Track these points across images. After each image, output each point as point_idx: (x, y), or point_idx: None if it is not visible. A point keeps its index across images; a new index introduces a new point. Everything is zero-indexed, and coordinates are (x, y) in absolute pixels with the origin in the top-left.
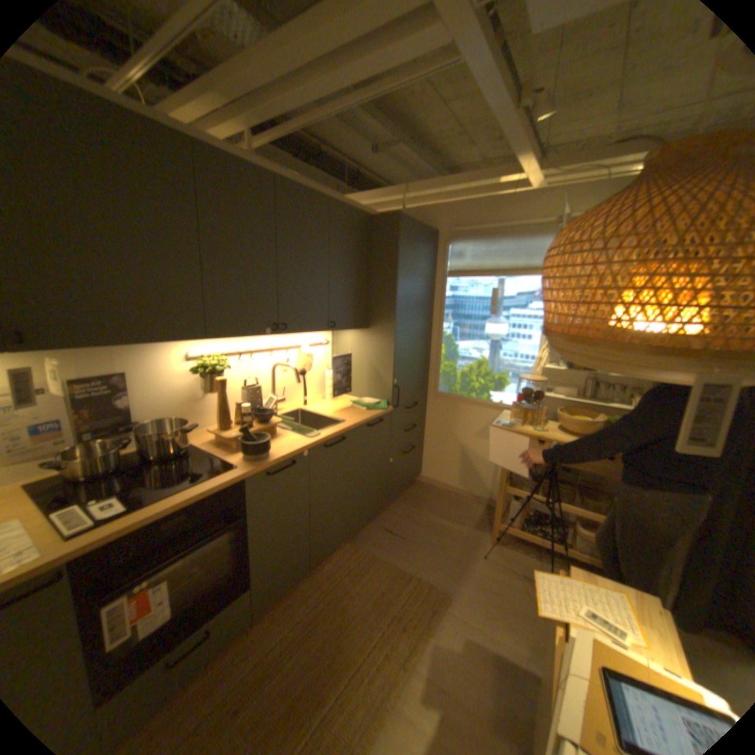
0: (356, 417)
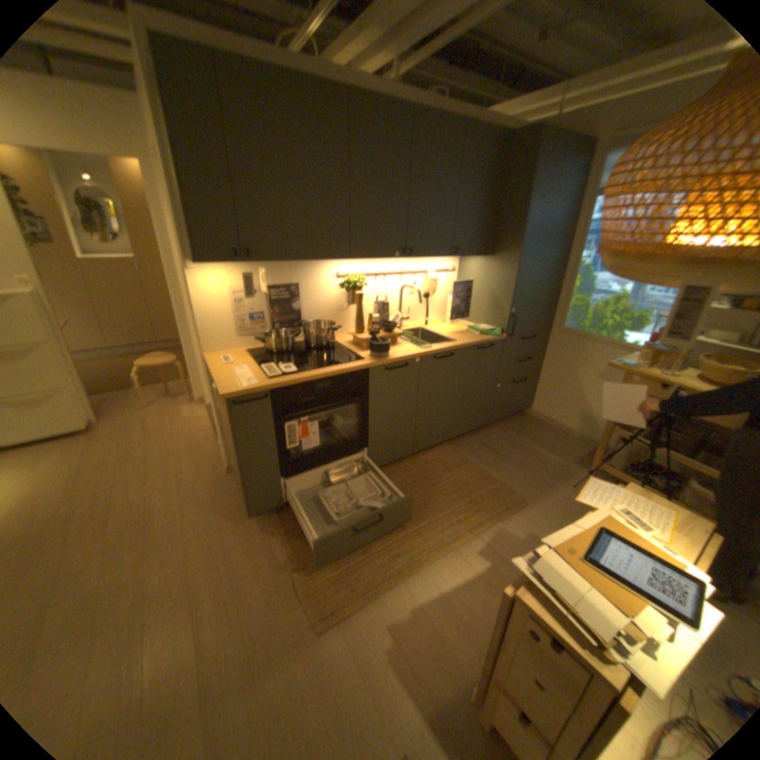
0: (467, 339)
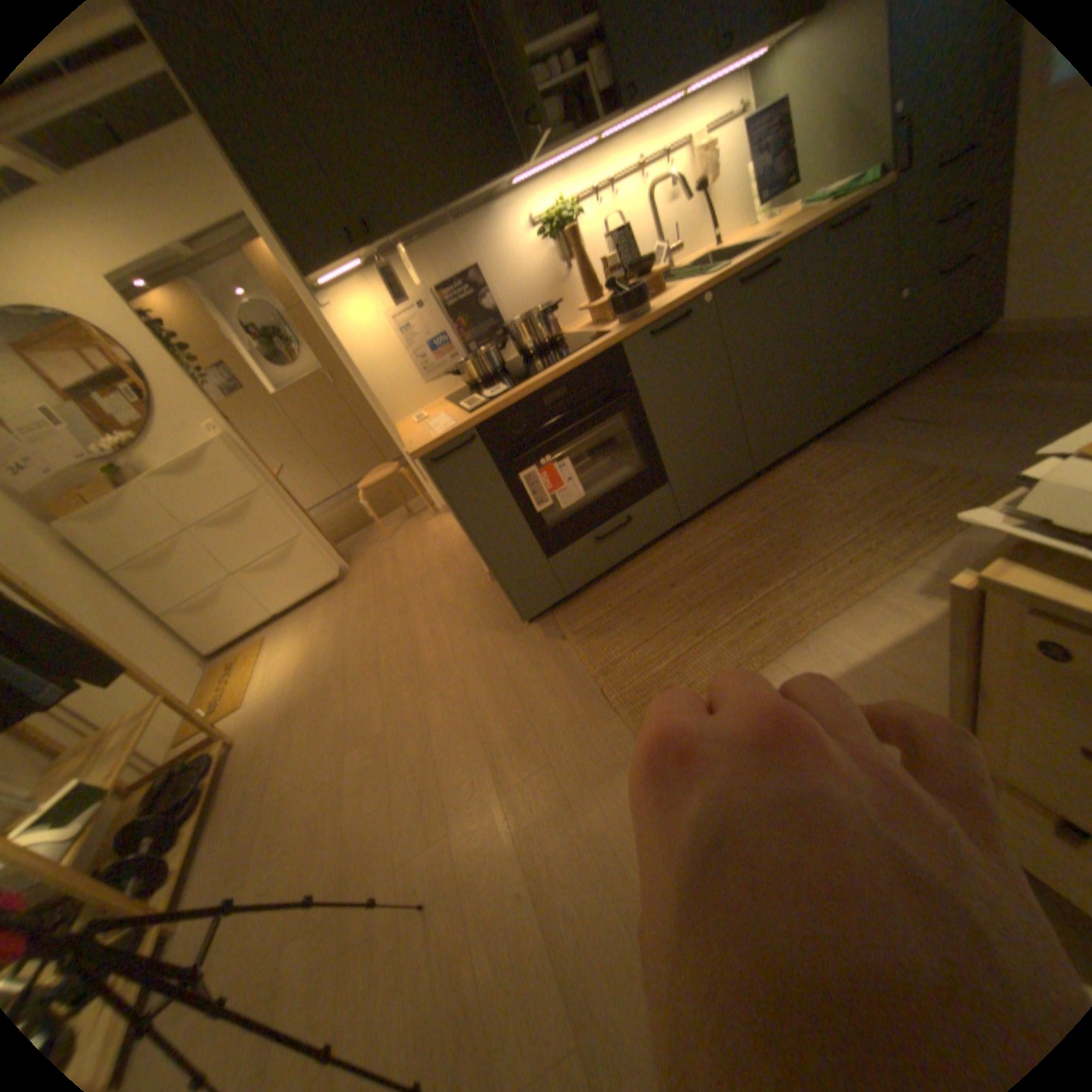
0: (805, 219)
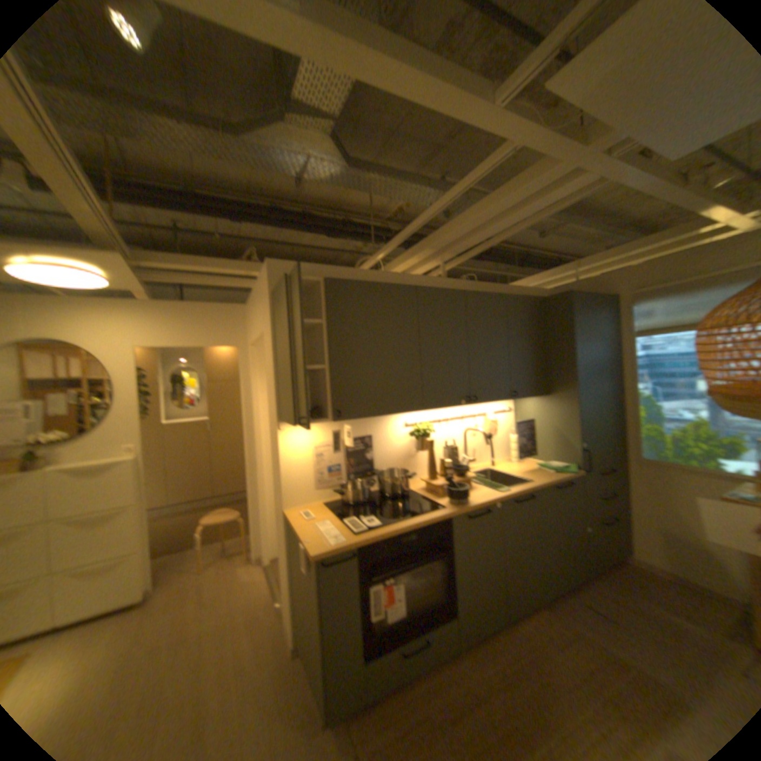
0: (545, 479)
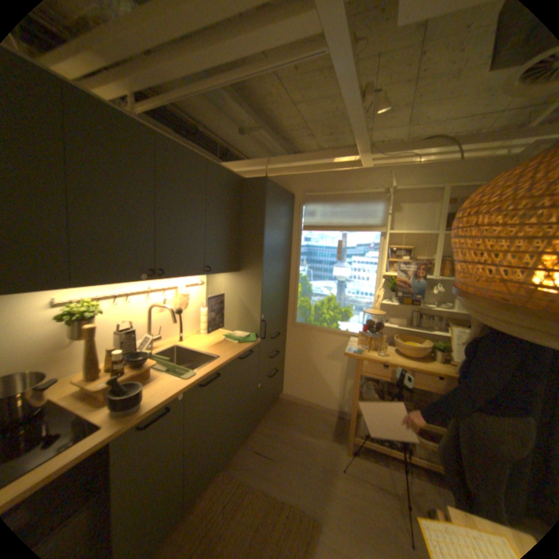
0: (230, 352)
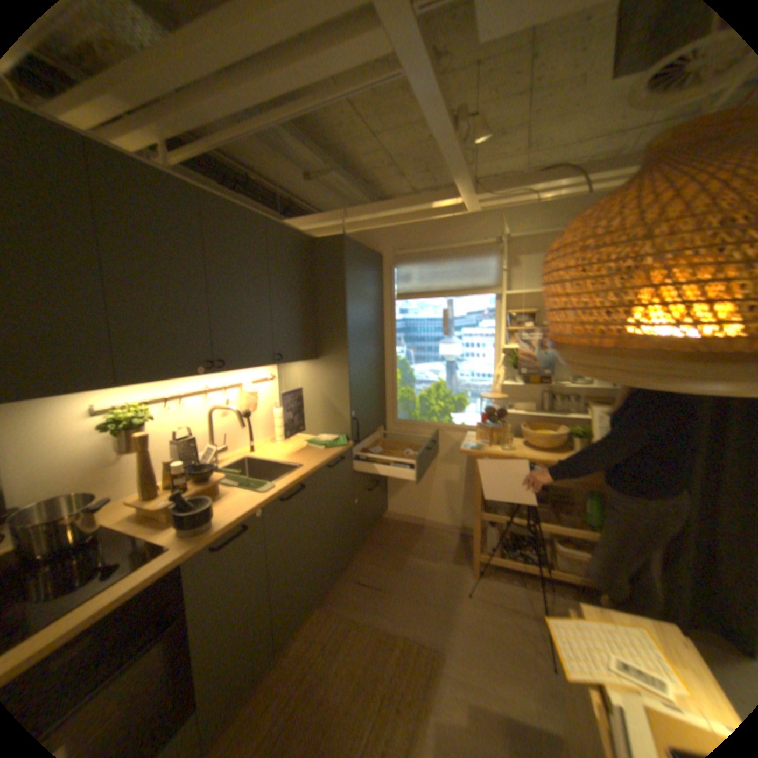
0: (315, 460)
